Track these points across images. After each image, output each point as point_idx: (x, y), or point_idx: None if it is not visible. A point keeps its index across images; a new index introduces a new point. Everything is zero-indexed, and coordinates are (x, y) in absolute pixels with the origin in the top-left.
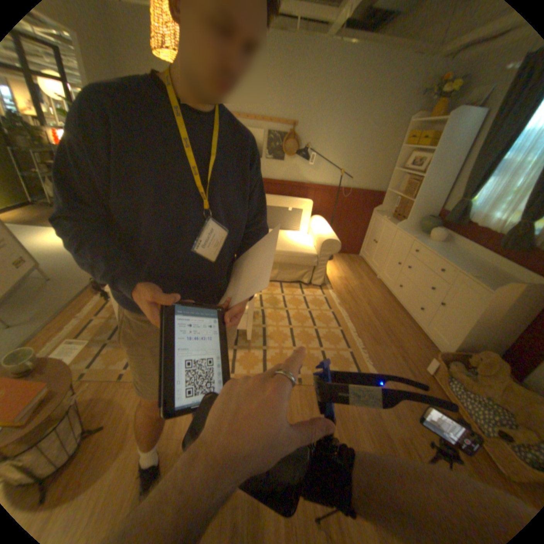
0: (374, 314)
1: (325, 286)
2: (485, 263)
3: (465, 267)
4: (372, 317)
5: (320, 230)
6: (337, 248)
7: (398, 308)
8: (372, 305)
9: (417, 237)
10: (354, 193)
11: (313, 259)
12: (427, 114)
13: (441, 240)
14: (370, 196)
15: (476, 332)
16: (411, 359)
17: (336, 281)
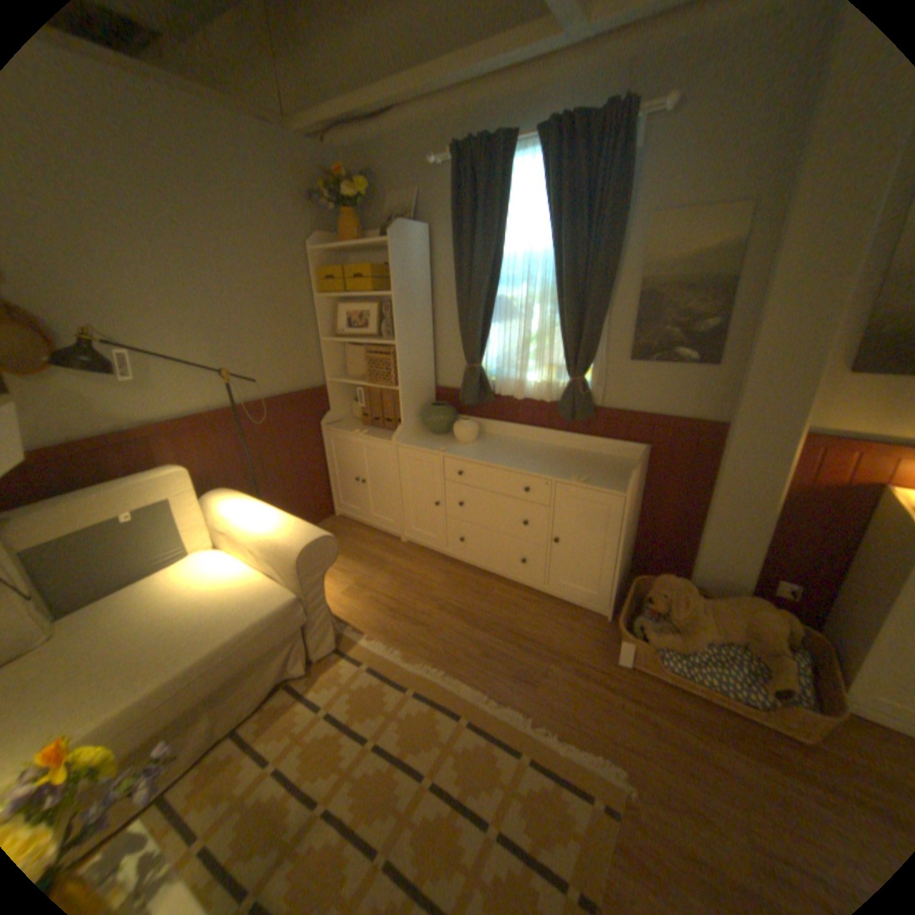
0: (467, 622)
1: (342, 636)
2: (551, 448)
3: (551, 470)
4: (470, 632)
5: (260, 530)
6: (331, 549)
7: (480, 577)
8: (448, 606)
9: (445, 449)
10: (270, 406)
11: (293, 612)
12: (329, 235)
13: (475, 437)
14: (302, 402)
15: (622, 558)
16: (584, 662)
17: (349, 603)
